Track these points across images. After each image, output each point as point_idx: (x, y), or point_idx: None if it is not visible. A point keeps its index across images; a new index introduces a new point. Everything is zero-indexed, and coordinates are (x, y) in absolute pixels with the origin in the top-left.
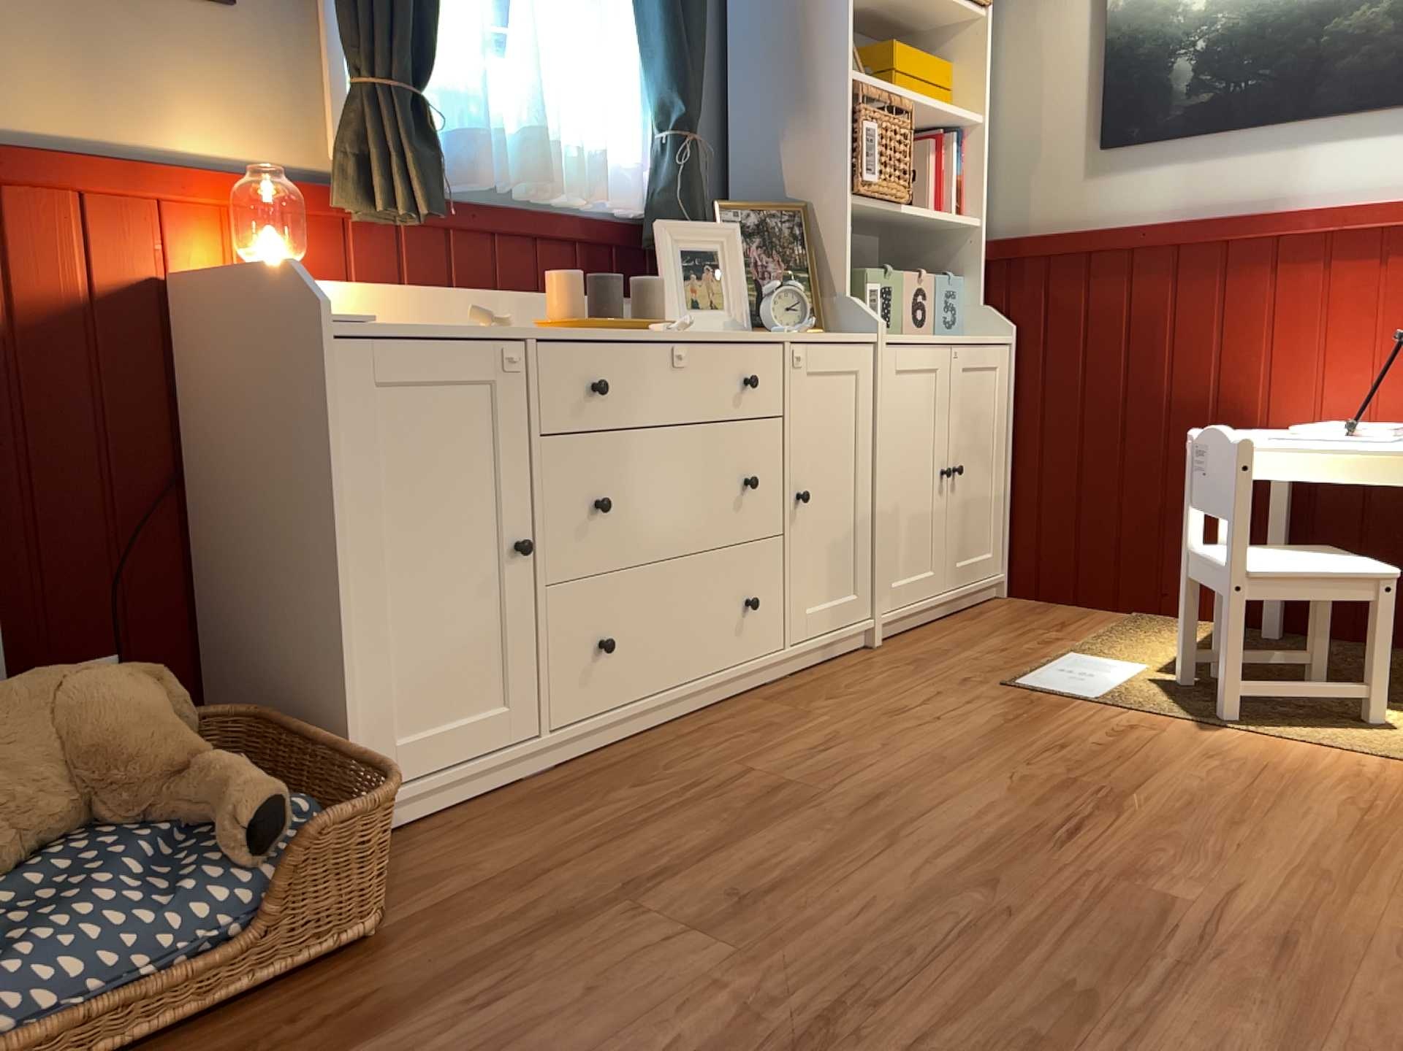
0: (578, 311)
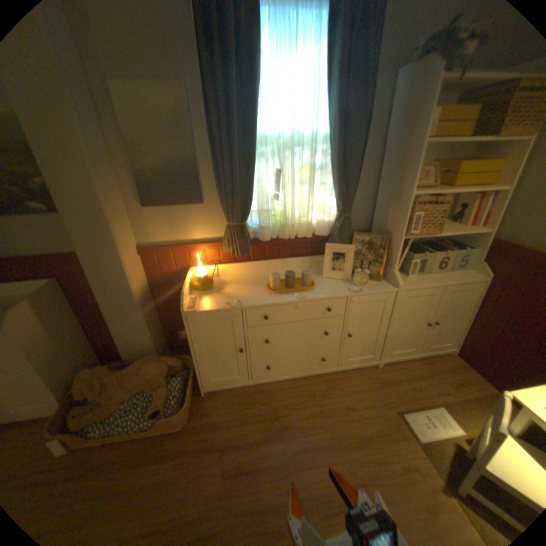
0: (276, 286)
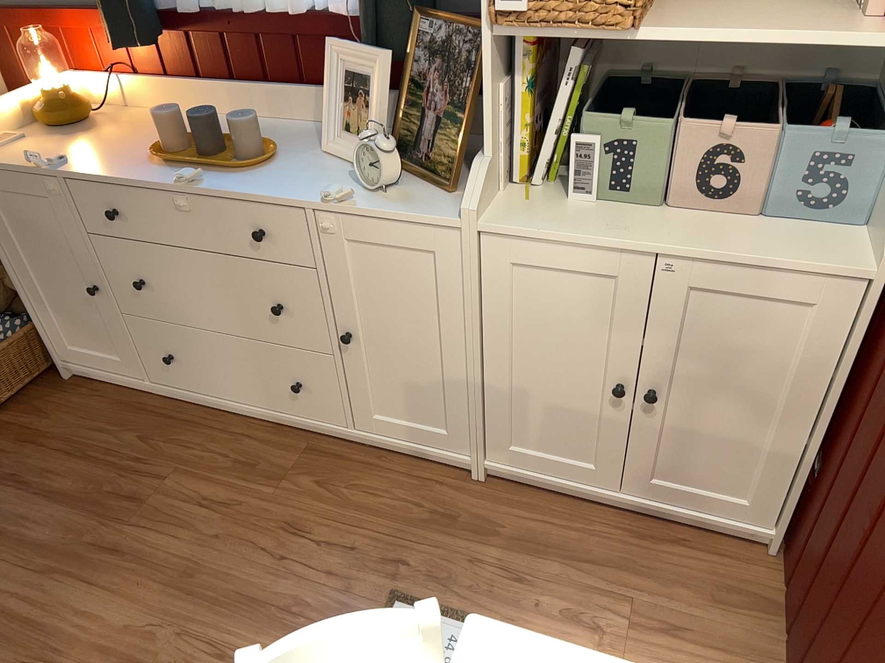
0: (176, 145)
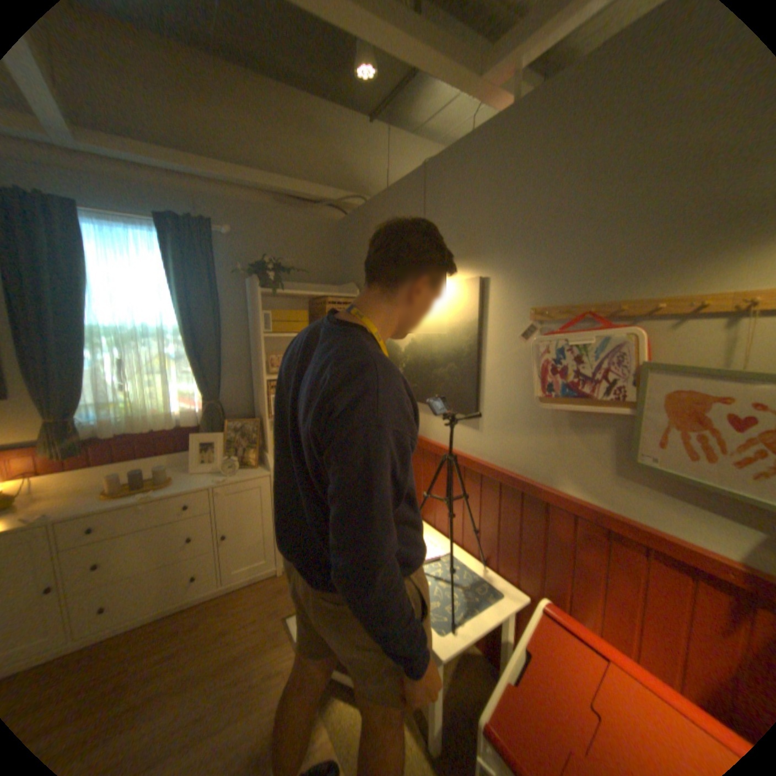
0: (114, 491)
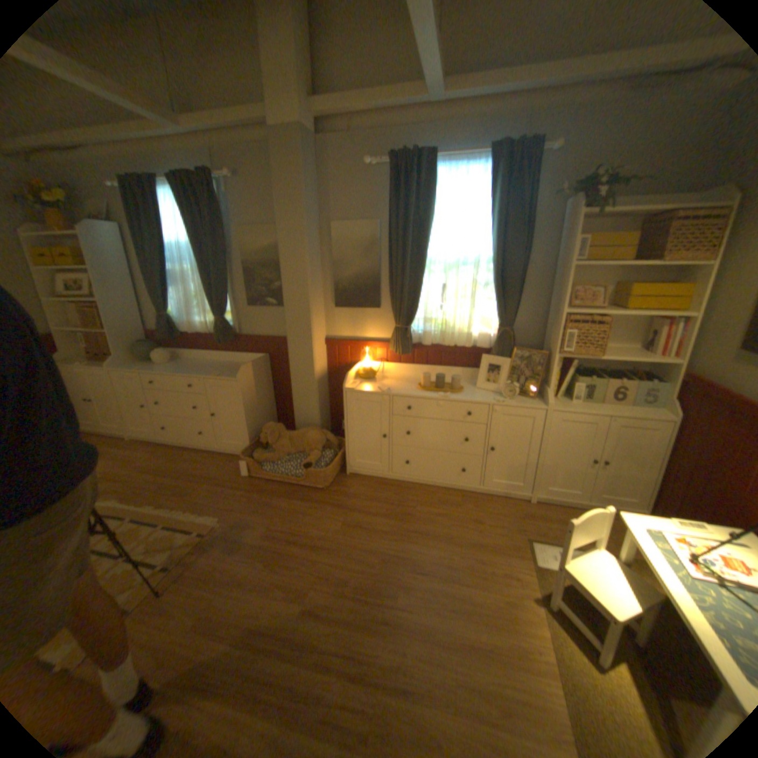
0: (426, 385)
